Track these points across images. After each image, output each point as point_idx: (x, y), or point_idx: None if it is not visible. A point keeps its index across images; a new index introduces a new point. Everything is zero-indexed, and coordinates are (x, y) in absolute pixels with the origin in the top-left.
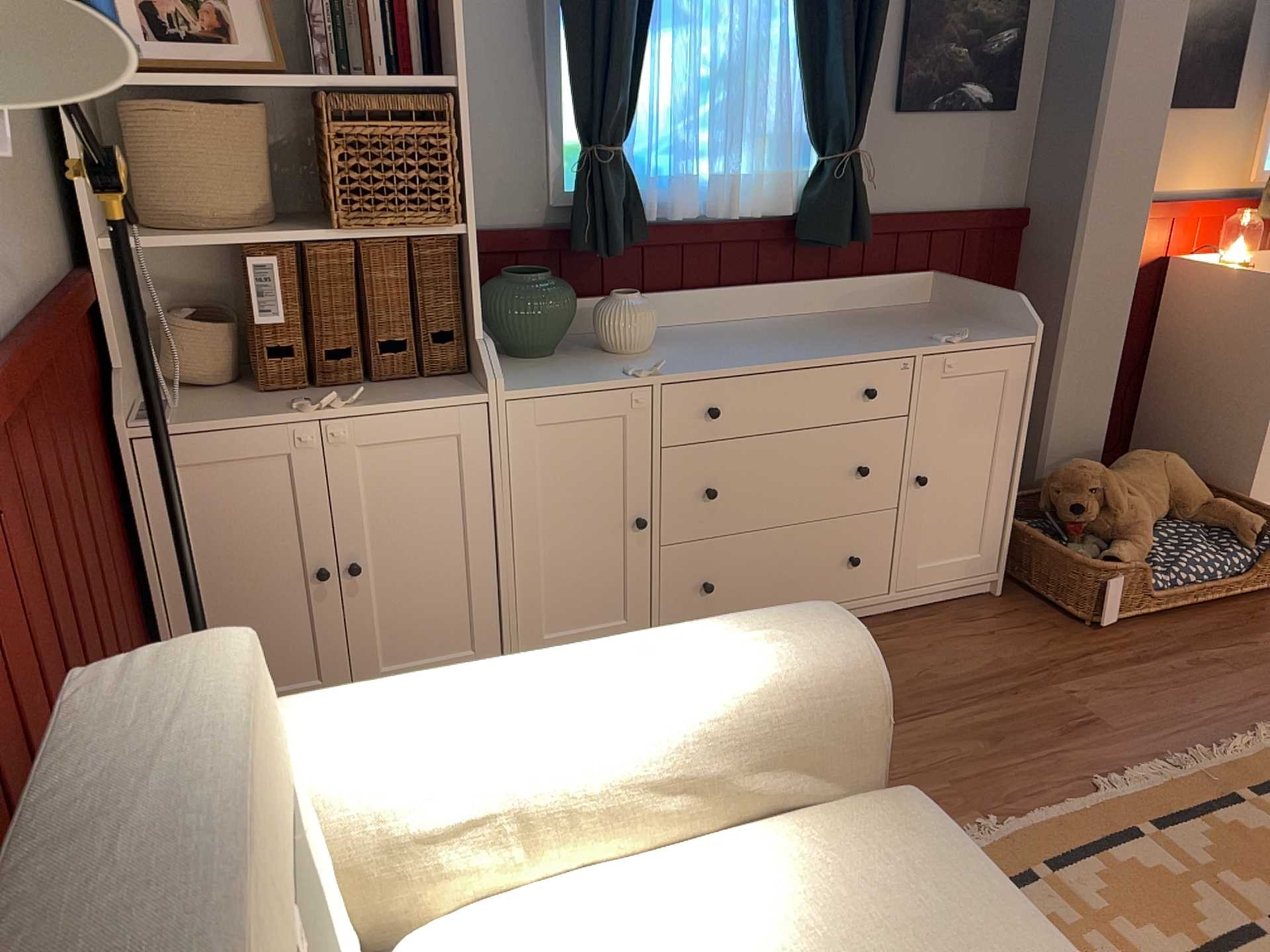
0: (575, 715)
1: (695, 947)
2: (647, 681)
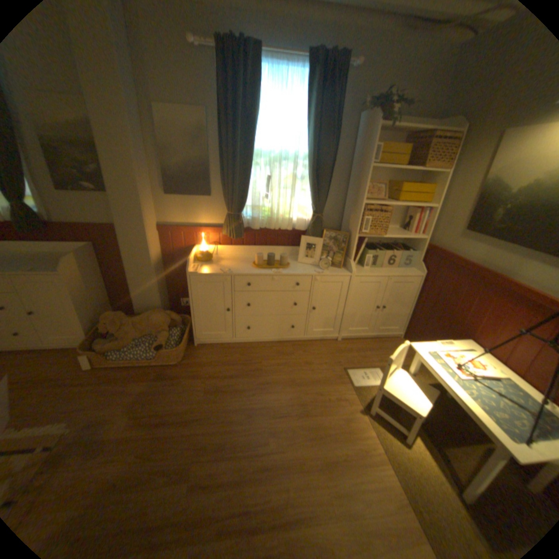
0: None
1: None
2: None
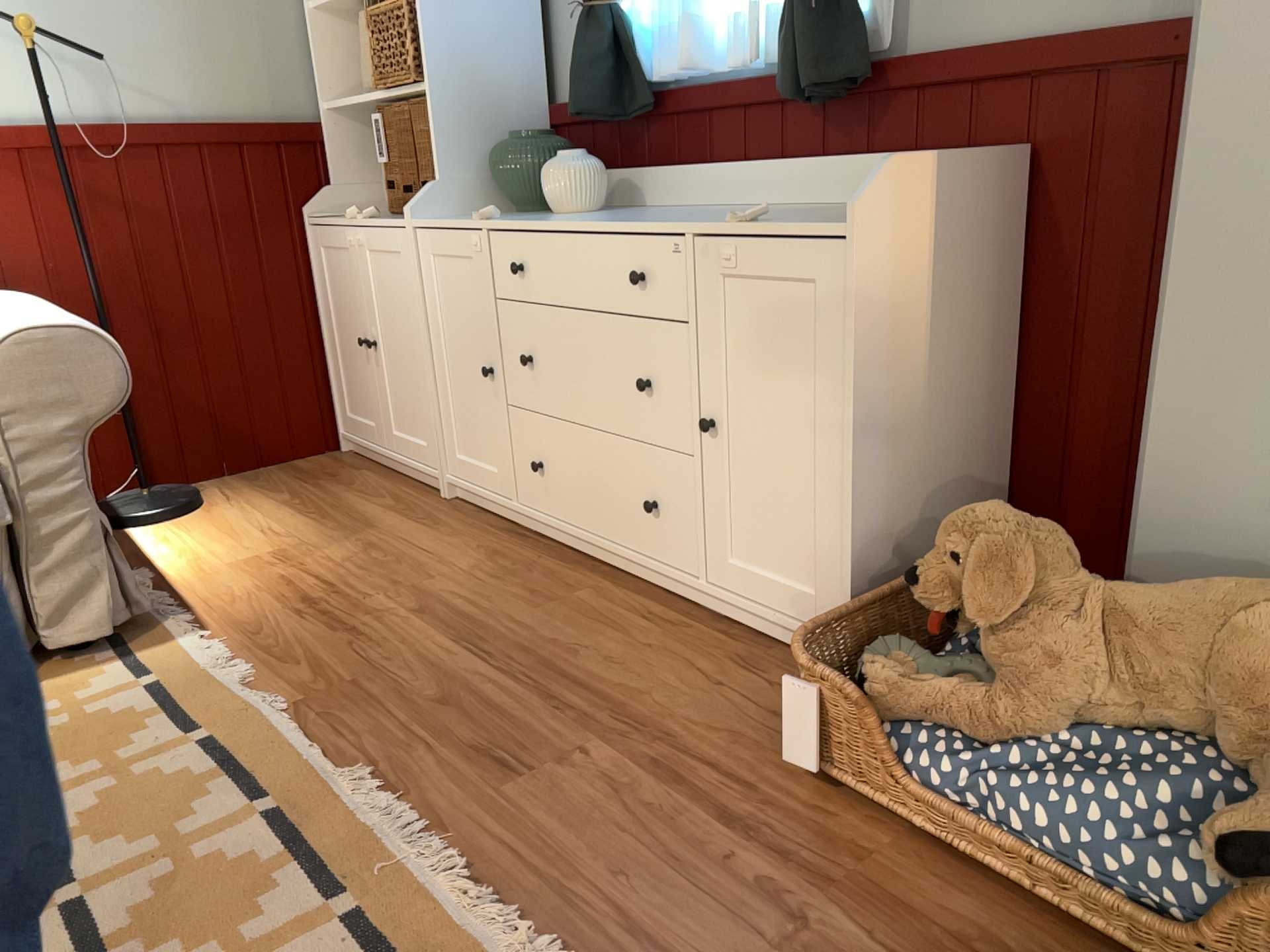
0: None
1: None
2: None
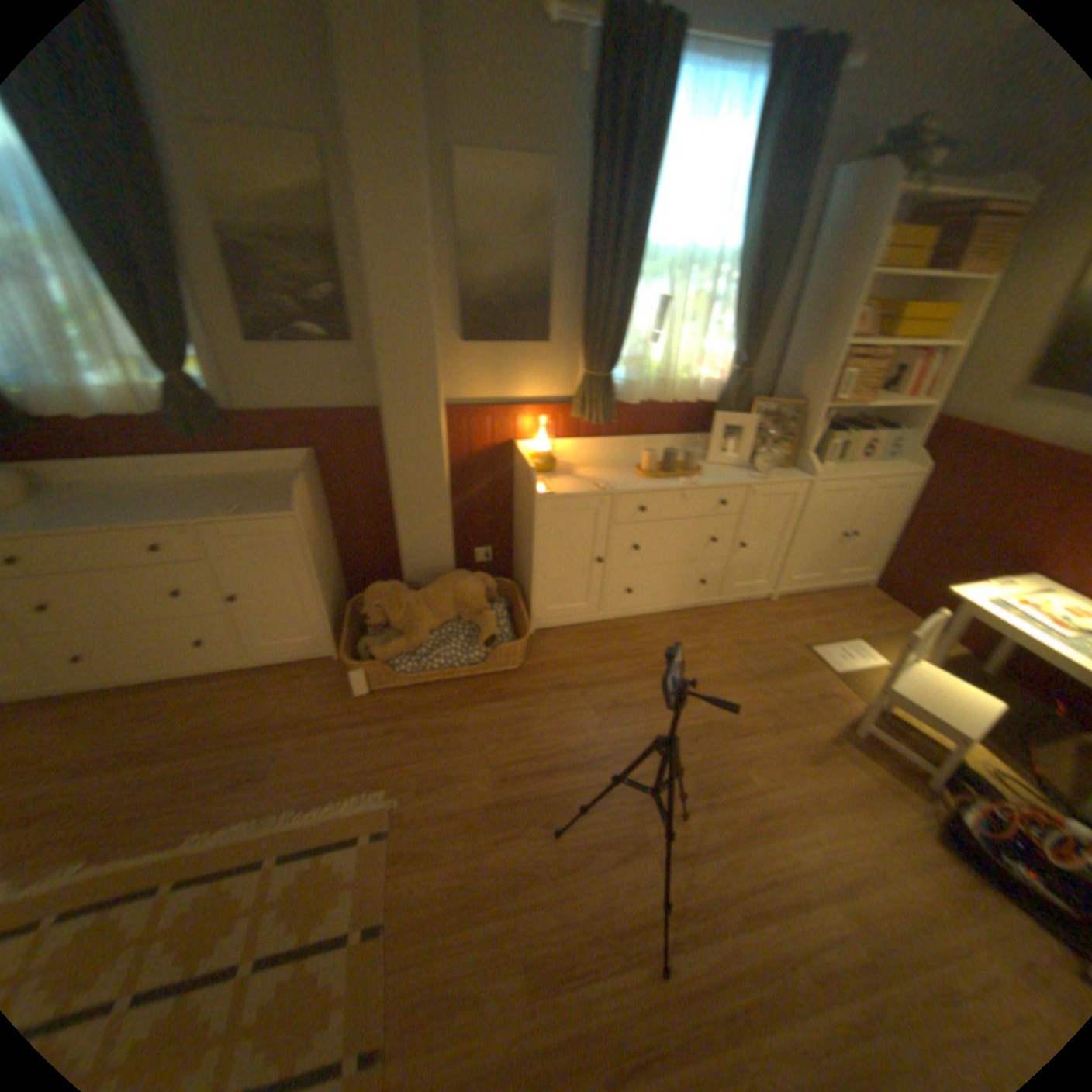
0: None
1: None
2: None
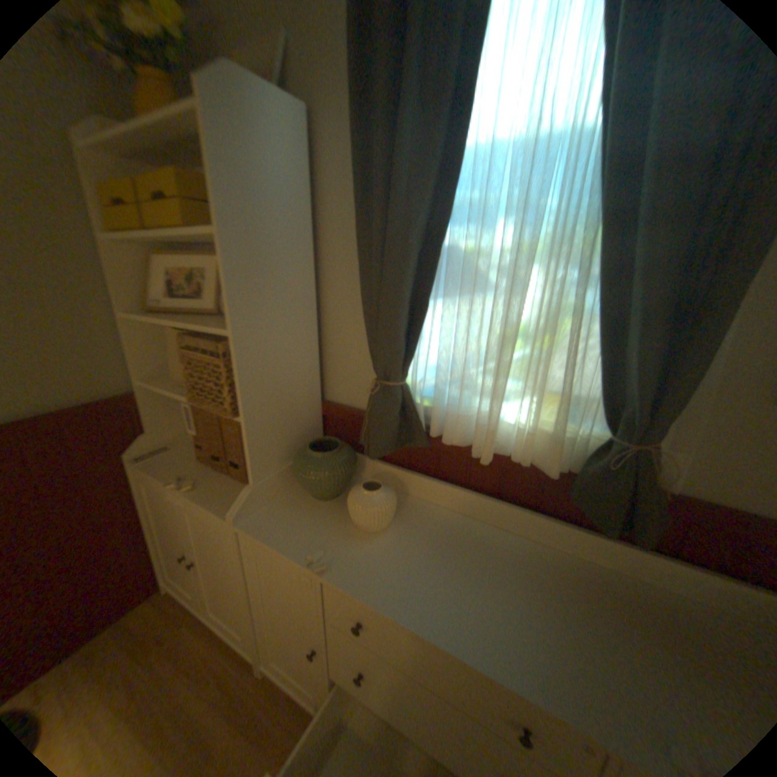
0: None
1: None
2: None
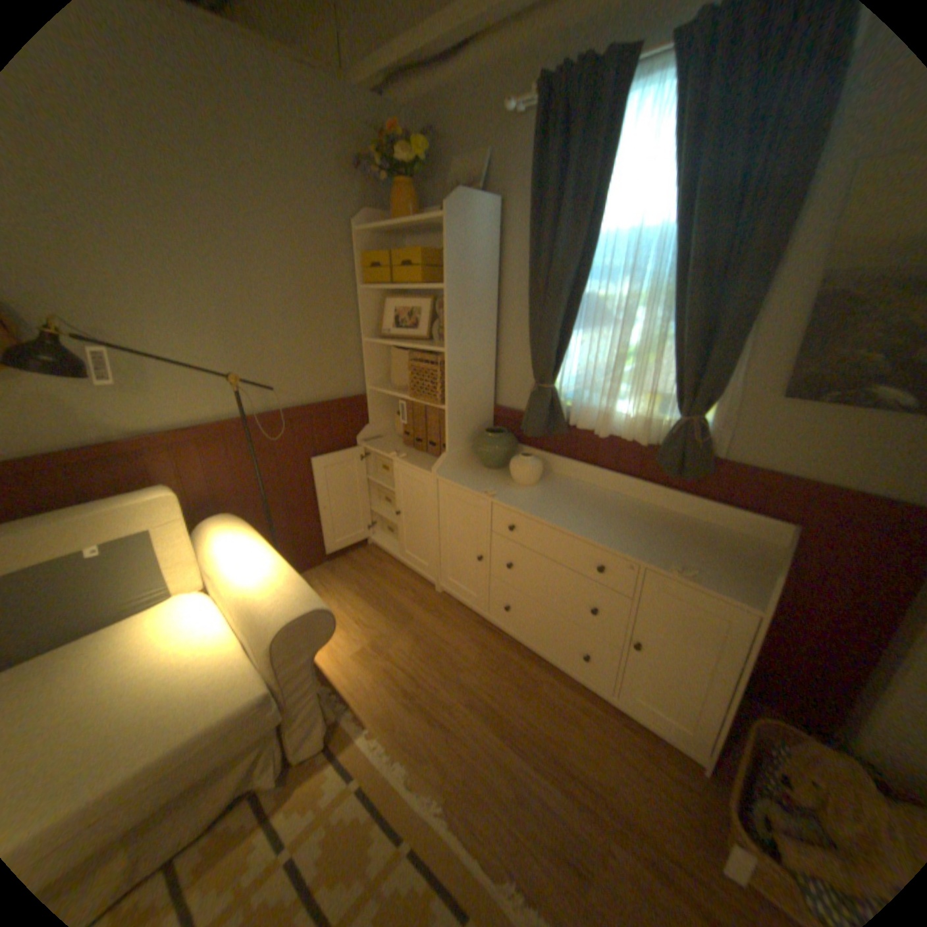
0: (231, 572)
1: (177, 649)
2: (248, 579)
